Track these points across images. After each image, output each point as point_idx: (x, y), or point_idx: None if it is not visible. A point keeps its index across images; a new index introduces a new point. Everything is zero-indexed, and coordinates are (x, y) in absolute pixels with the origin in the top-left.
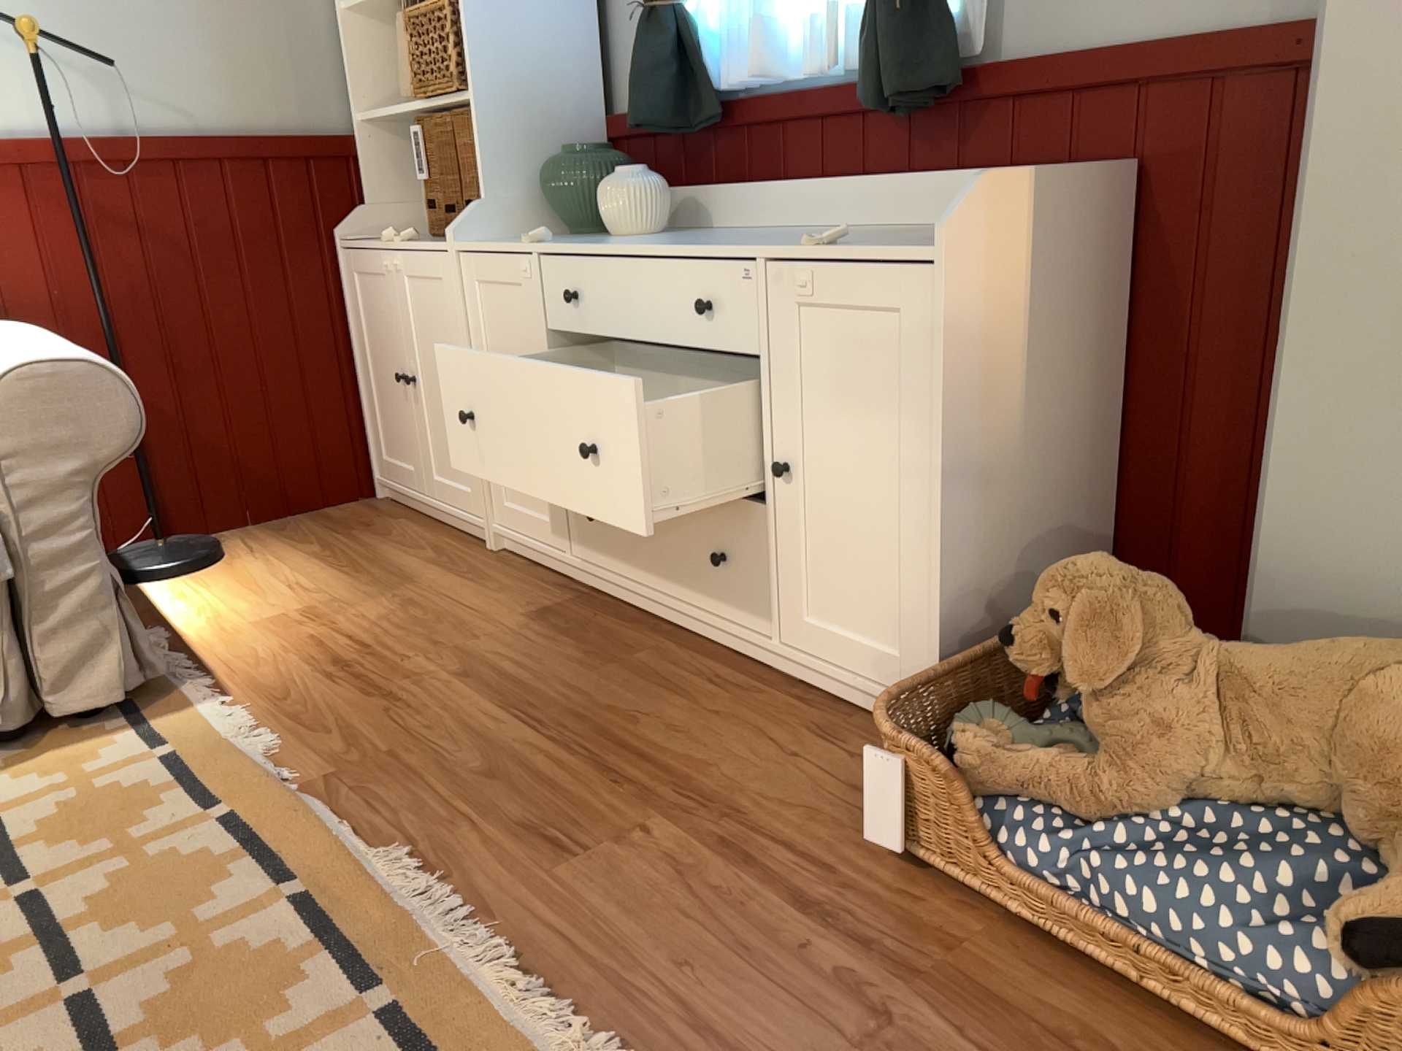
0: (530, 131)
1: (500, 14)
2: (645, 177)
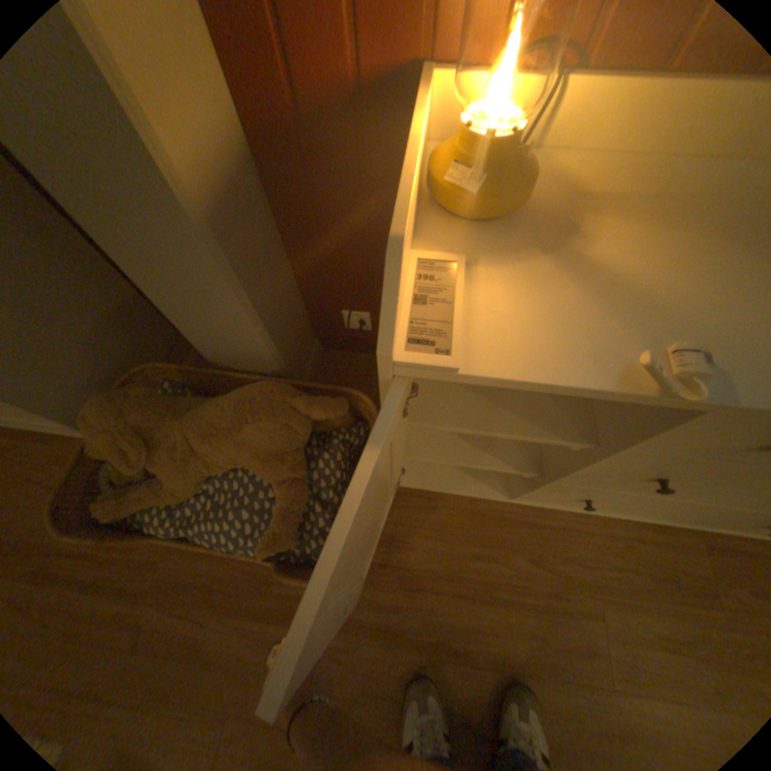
0: None
1: None
2: None
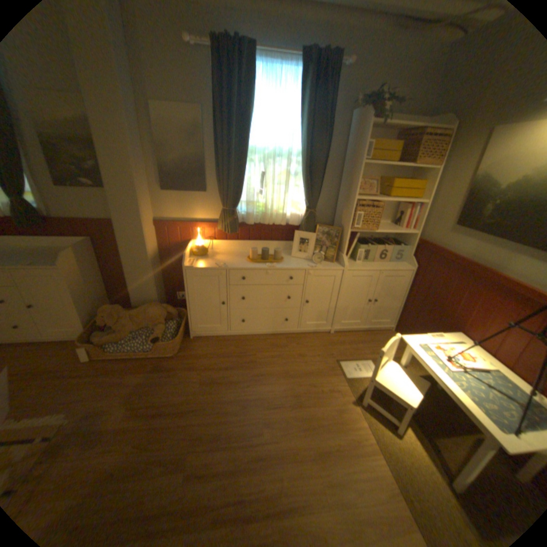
0: None
1: None
2: None
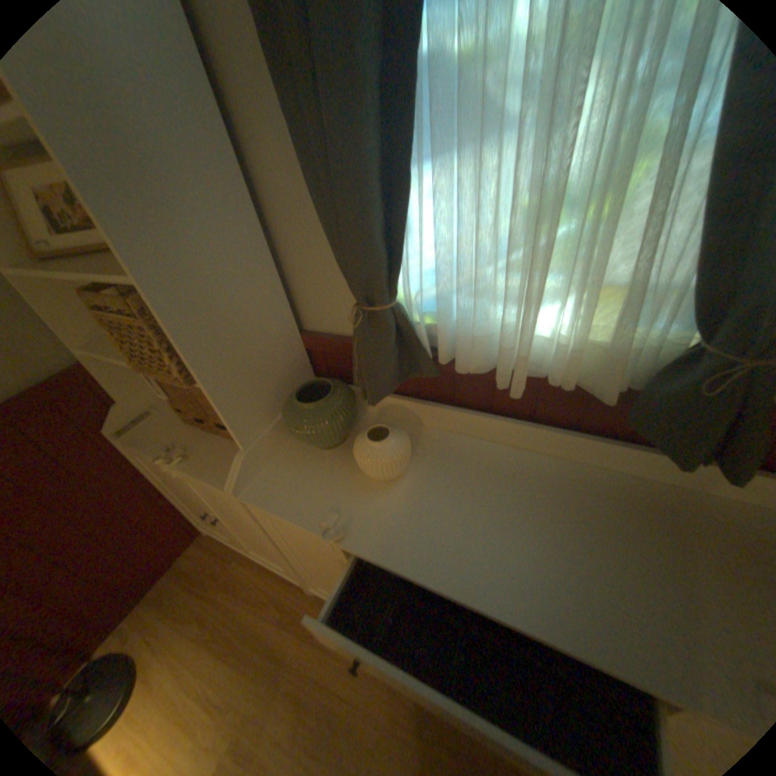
0: (258, 380)
1: (202, 308)
2: (399, 443)
